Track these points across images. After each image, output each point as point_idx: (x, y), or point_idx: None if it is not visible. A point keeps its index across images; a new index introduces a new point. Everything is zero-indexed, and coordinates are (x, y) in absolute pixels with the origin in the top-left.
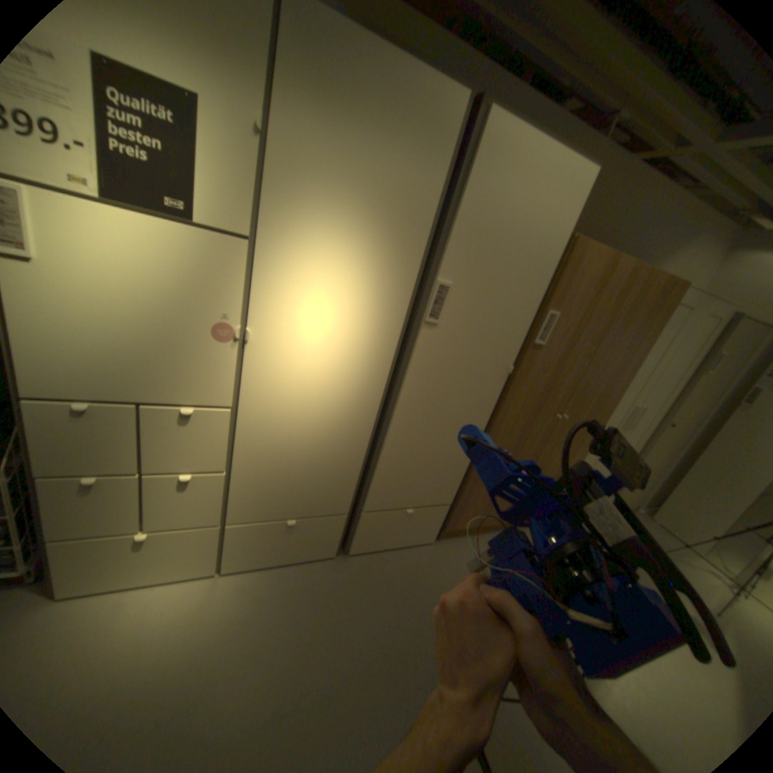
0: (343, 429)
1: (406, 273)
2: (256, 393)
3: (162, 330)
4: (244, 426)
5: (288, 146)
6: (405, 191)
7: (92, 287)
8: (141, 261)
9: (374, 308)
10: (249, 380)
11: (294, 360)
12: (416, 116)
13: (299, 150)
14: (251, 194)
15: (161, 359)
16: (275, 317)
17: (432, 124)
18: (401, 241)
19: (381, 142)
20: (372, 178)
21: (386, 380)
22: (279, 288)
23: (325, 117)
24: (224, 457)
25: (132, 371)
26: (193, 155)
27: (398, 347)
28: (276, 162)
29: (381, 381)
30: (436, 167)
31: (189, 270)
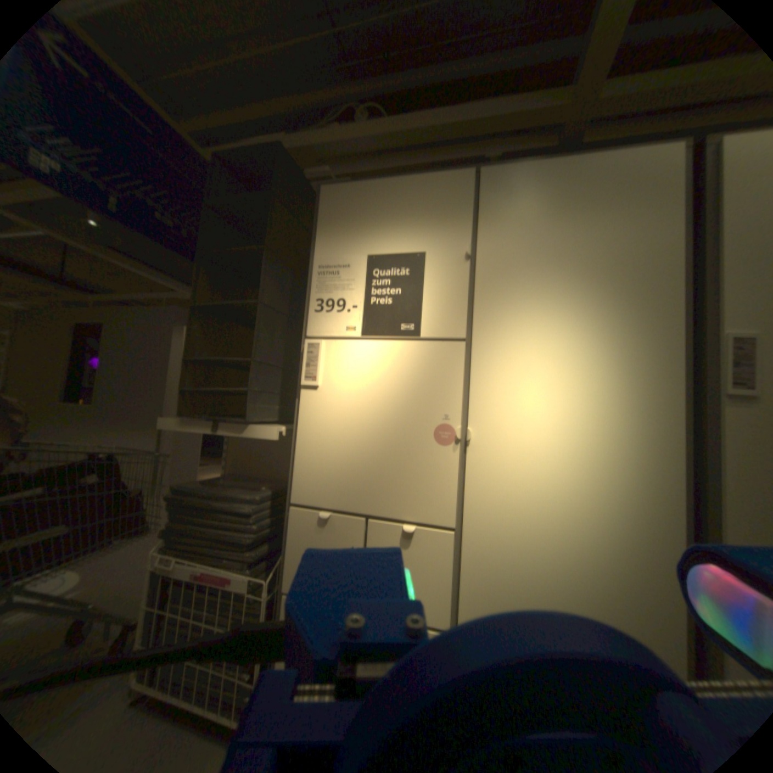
0: (626, 590)
1: (665, 335)
2: (483, 512)
3: (392, 437)
4: (472, 562)
5: (494, 258)
6: (630, 251)
7: (348, 404)
8: (382, 377)
9: (628, 387)
10: (475, 494)
11: (526, 466)
12: (620, 188)
13: (505, 258)
14: (466, 304)
15: (390, 468)
16: (498, 414)
17: (644, 185)
18: (643, 301)
19: (586, 222)
20: (585, 254)
21: (686, 501)
22: (499, 381)
23: (524, 227)
24: (449, 609)
25: (366, 480)
26: (421, 290)
27: (691, 445)
28: (485, 274)
29: (678, 501)
30: (666, 216)
31: (416, 378)
